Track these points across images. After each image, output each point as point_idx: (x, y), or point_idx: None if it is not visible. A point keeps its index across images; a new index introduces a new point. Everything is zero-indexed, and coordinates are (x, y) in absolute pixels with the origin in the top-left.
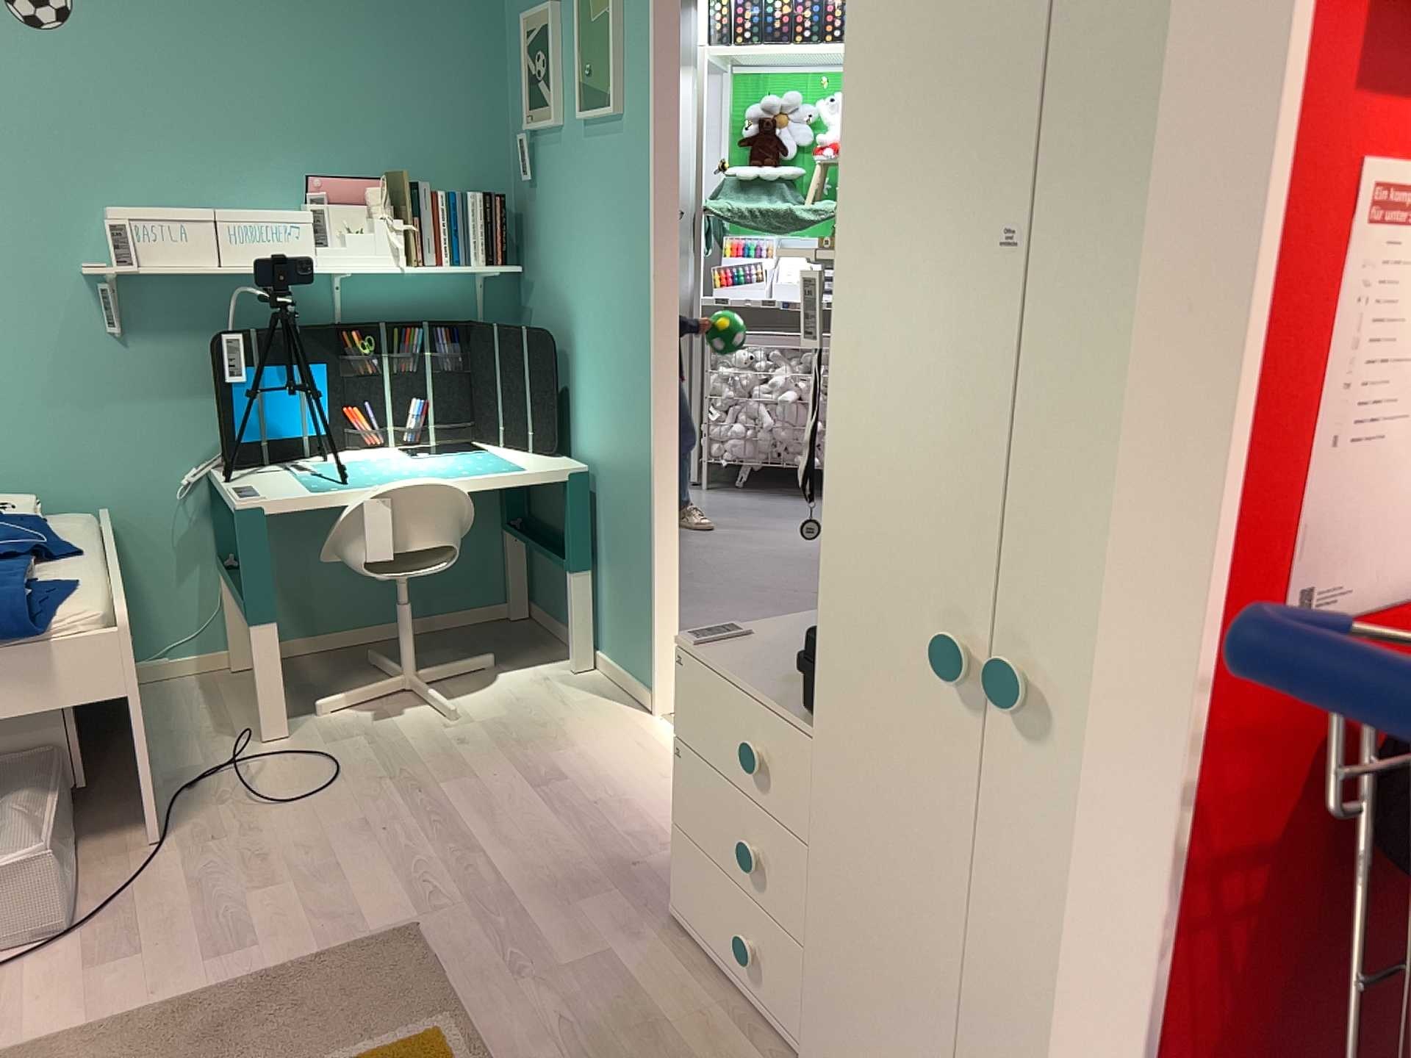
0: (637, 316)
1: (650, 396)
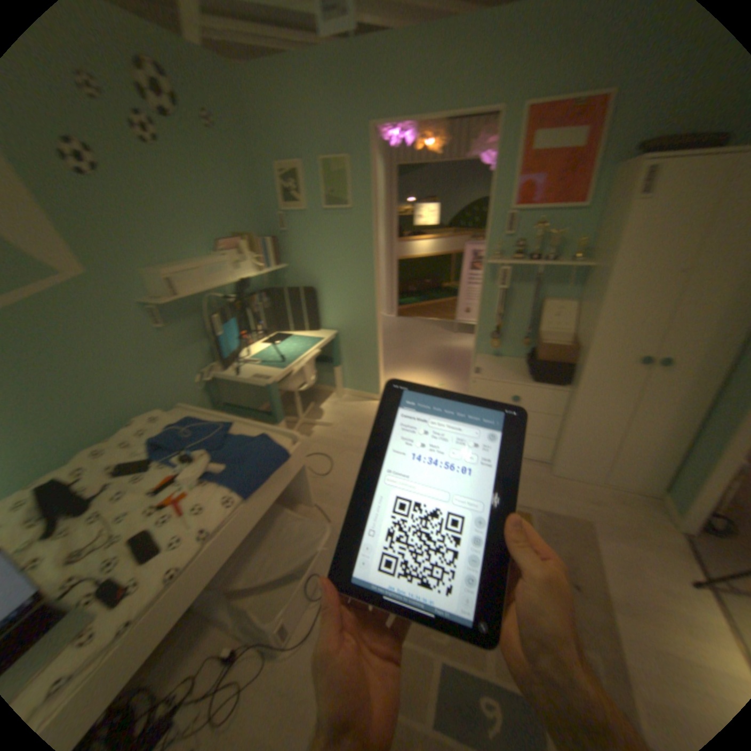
0: (362, 280)
1: (372, 305)
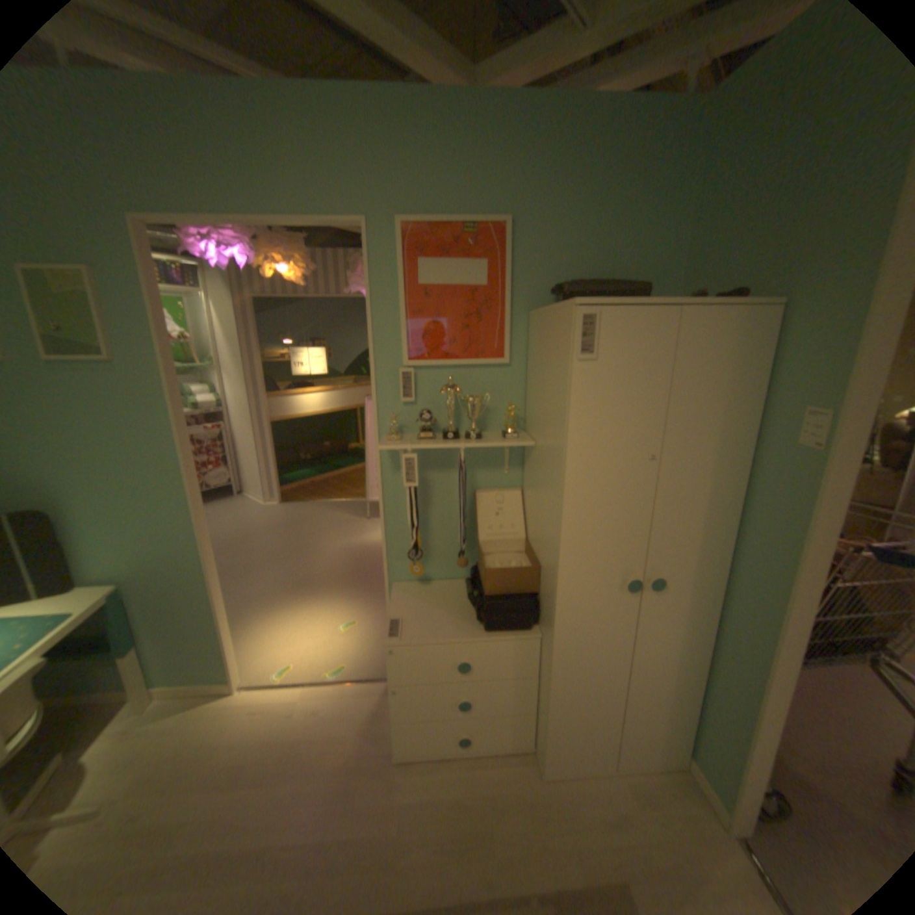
0: (163, 485)
1: (190, 528)
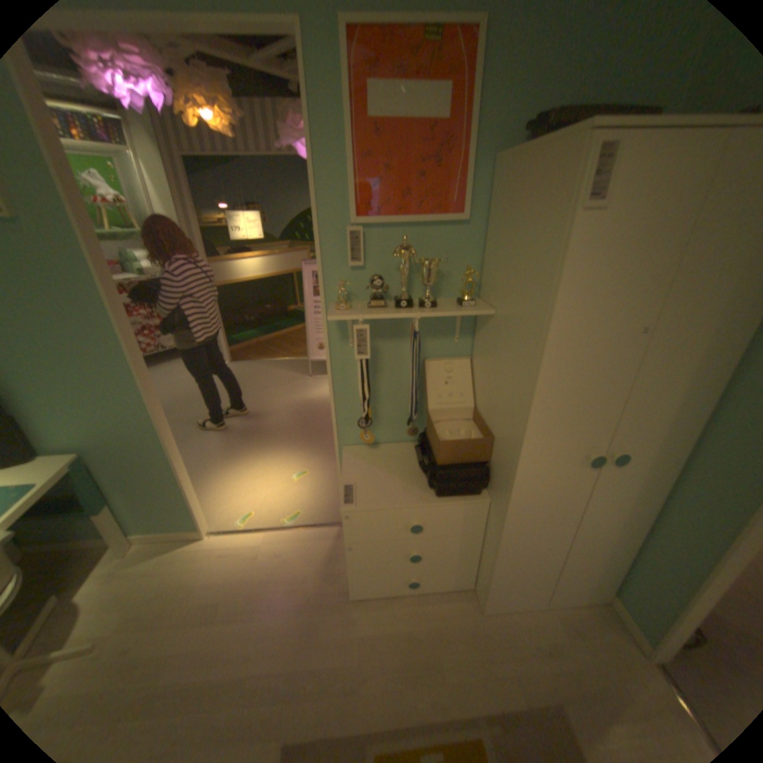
0: (104, 358)
1: (140, 400)
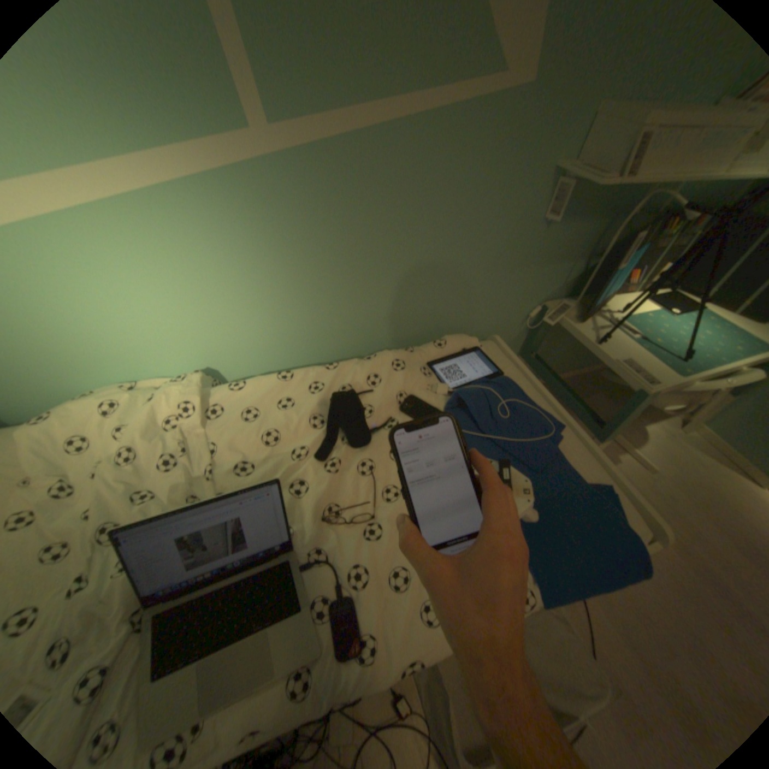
0: None
1: None
